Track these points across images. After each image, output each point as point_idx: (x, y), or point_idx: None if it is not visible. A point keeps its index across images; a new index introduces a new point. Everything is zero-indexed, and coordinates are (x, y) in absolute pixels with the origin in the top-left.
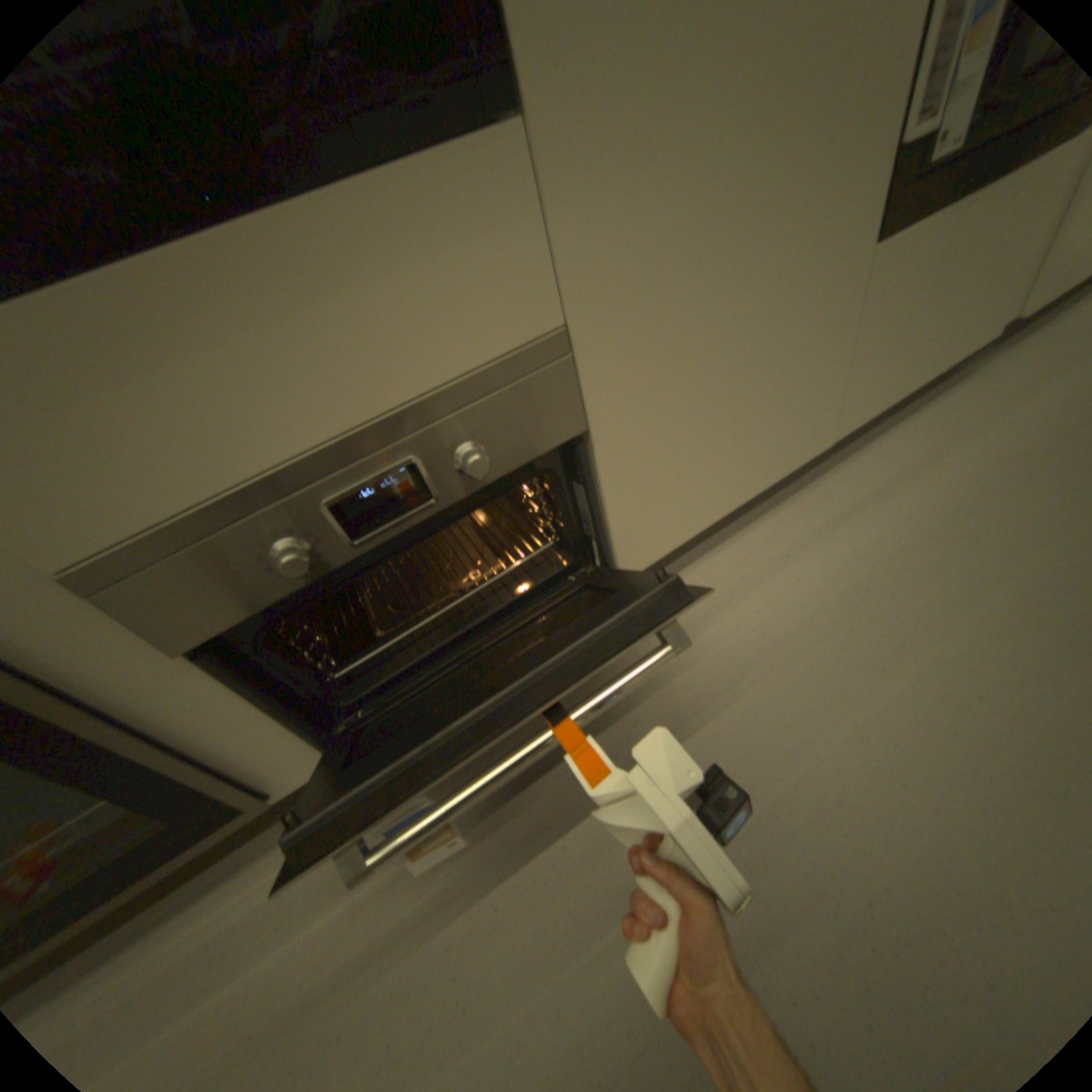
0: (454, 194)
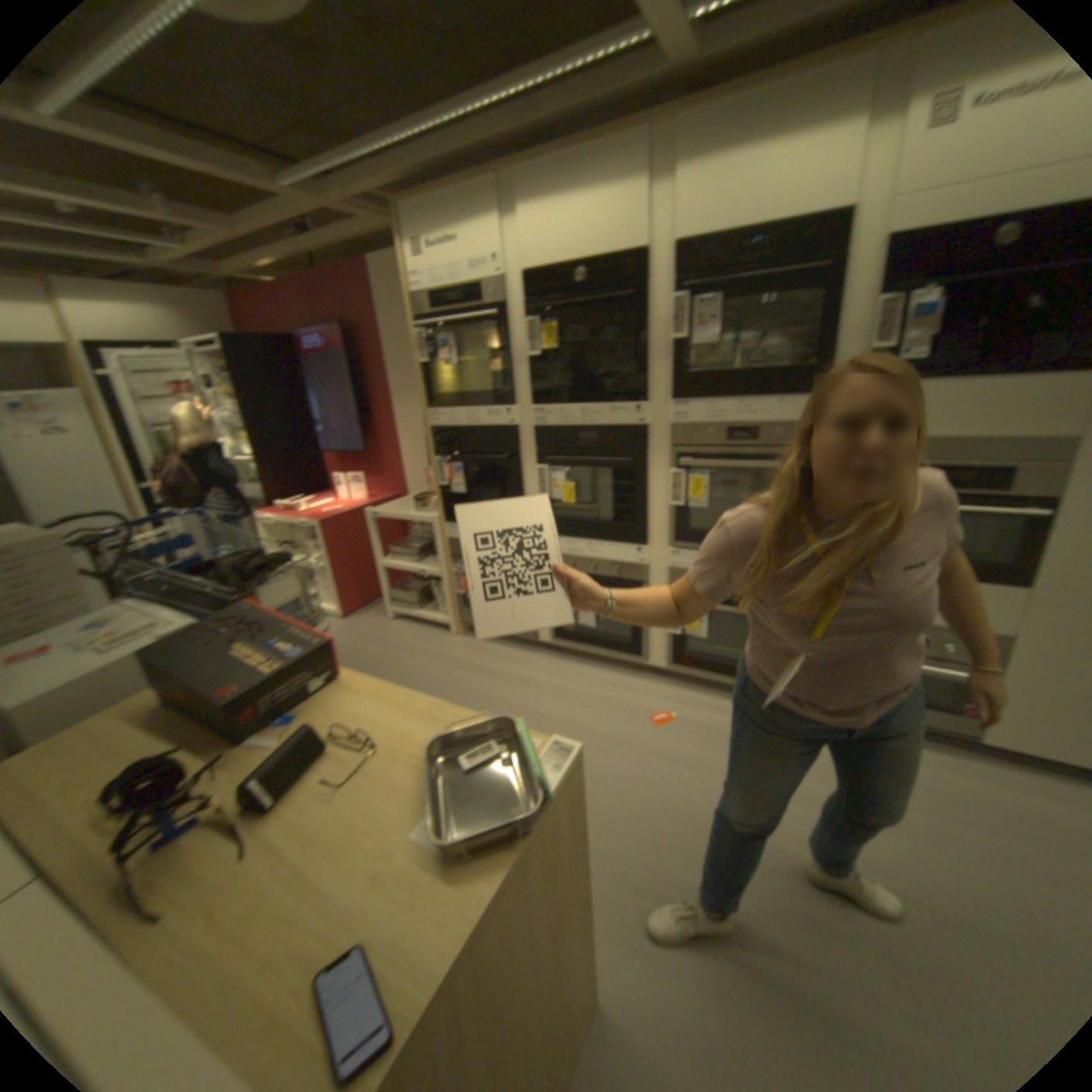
0: (996, 596)
